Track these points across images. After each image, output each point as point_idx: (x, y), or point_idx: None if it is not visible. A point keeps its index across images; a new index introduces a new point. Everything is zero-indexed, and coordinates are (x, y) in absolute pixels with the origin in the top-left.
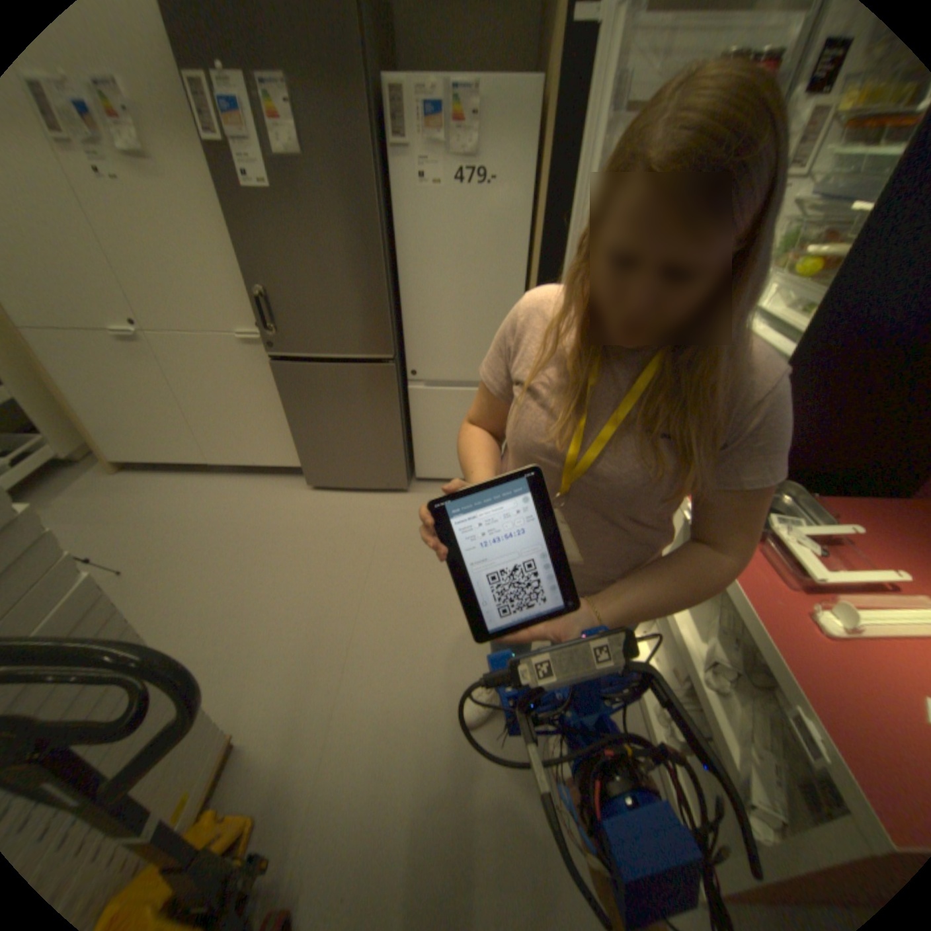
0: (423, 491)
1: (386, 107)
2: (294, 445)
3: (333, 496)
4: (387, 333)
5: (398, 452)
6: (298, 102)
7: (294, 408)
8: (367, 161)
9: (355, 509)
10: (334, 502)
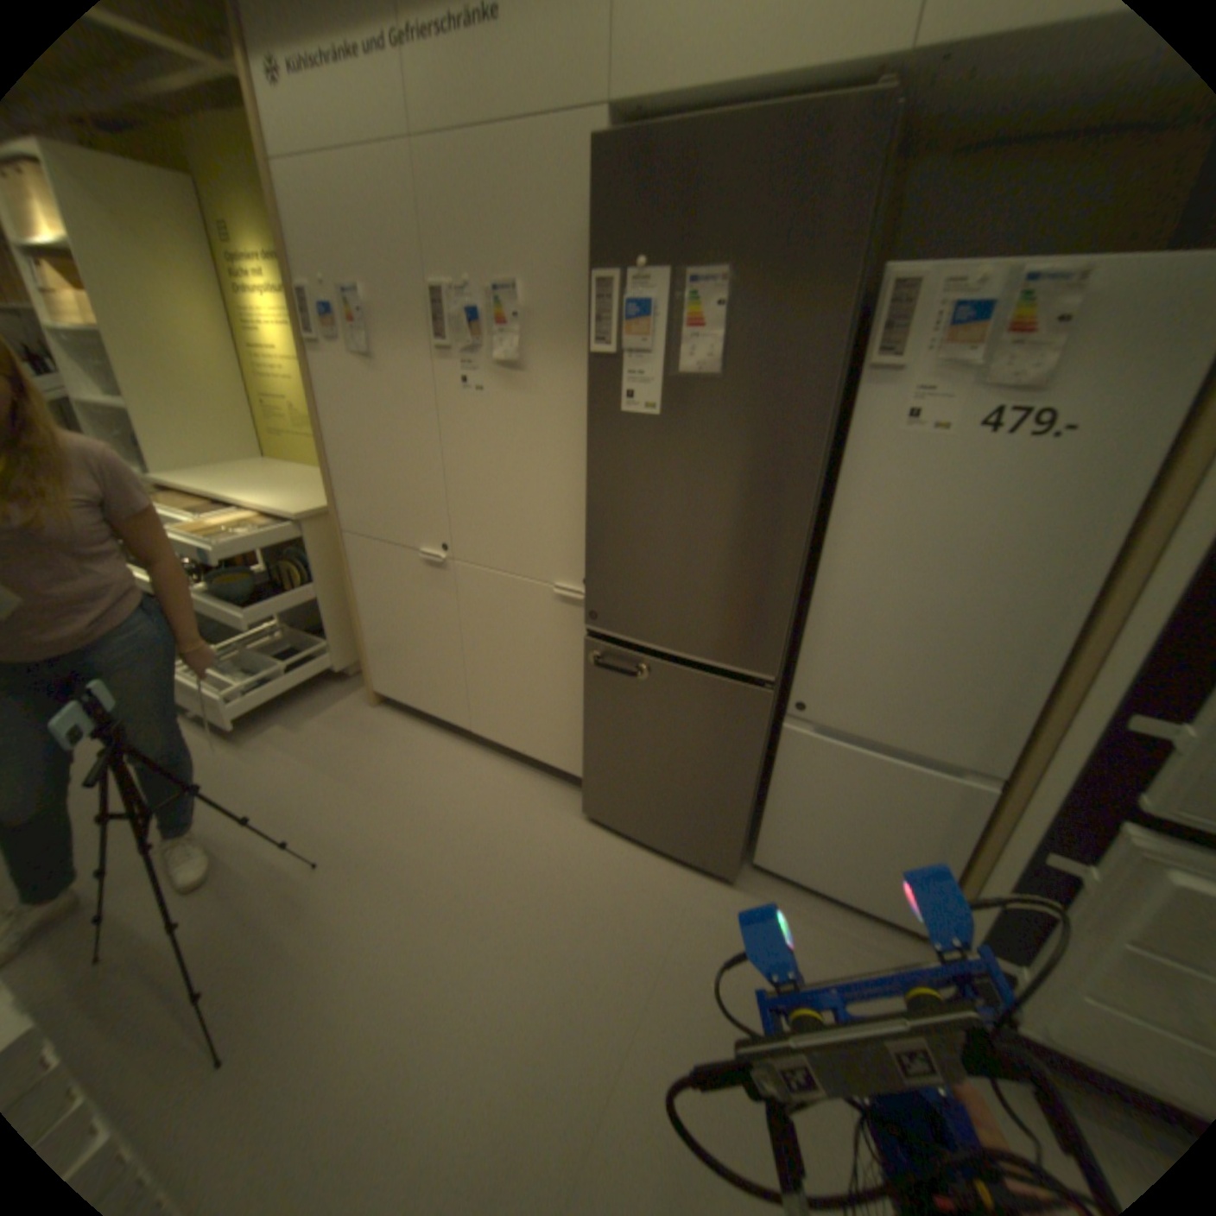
0: (761, 894)
1: (877, 309)
2: (582, 747)
3: (613, 844)
4: (777, 641)
5: (736, 821)
6: (739, 303)
7: (598, 705)
8: (825, 387)
9: (641, 884)
10: (612, 856)
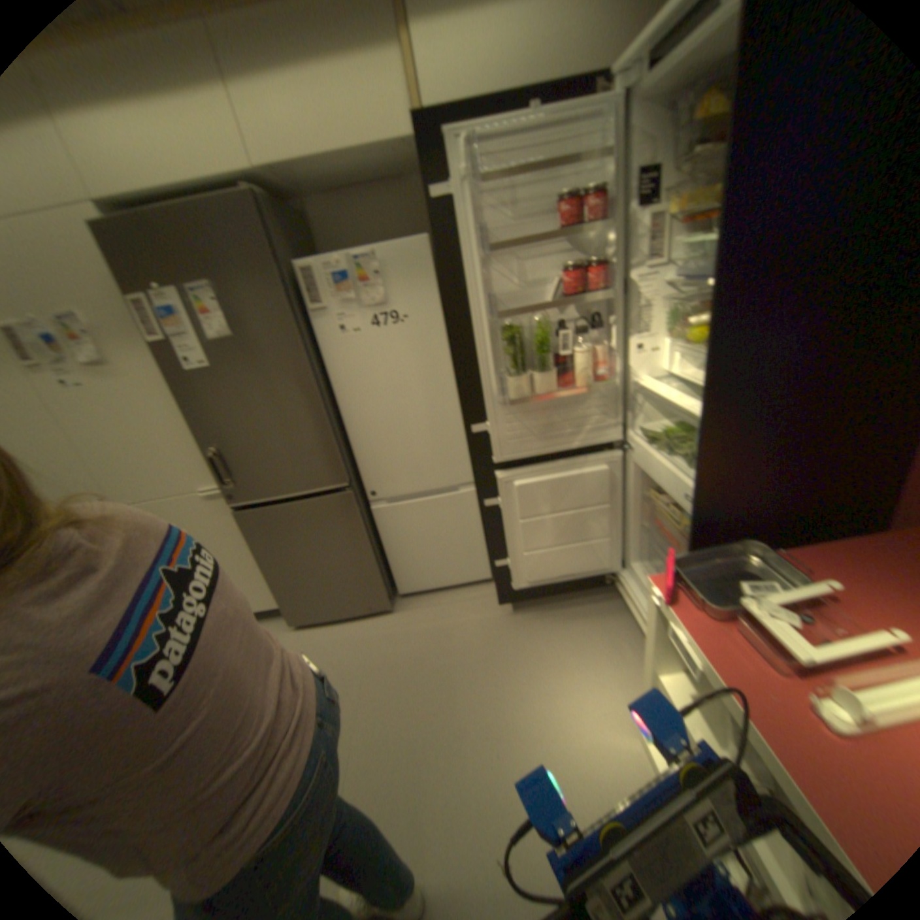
0: (406, 607)
1: (299, 282)
2: (267, 586)
3: (313, 633)
4: (335, 463)
5: (371, 573)
6: (219, 296)
7: (259, 551)
8: (287, 327)
9: (336, 643)
10: (314, 639)
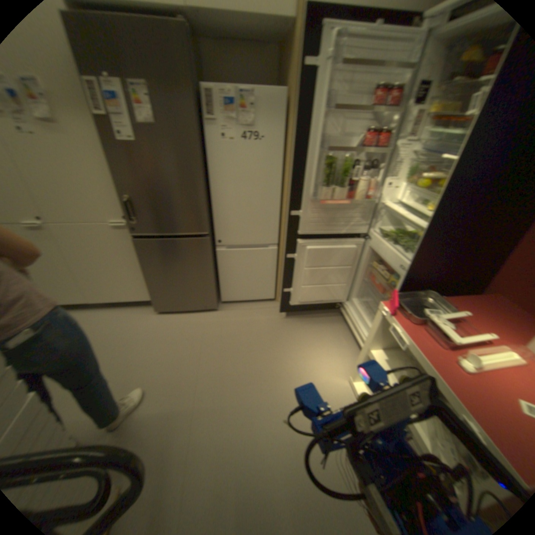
0: (225, 309)
1: (200, 99)
2: (143, 288)
3: (170, 317)
4: (203, 220)
5: (210, 288)
6: (151, 95)
7: (145, 266)
8: (191, 127)
9: (185, 324)
10: (171, 321)
